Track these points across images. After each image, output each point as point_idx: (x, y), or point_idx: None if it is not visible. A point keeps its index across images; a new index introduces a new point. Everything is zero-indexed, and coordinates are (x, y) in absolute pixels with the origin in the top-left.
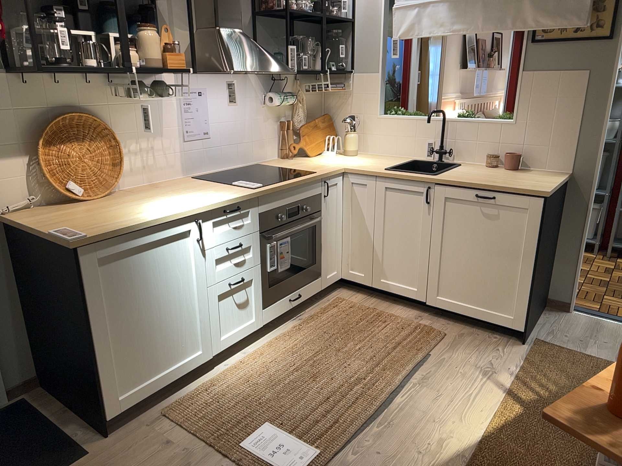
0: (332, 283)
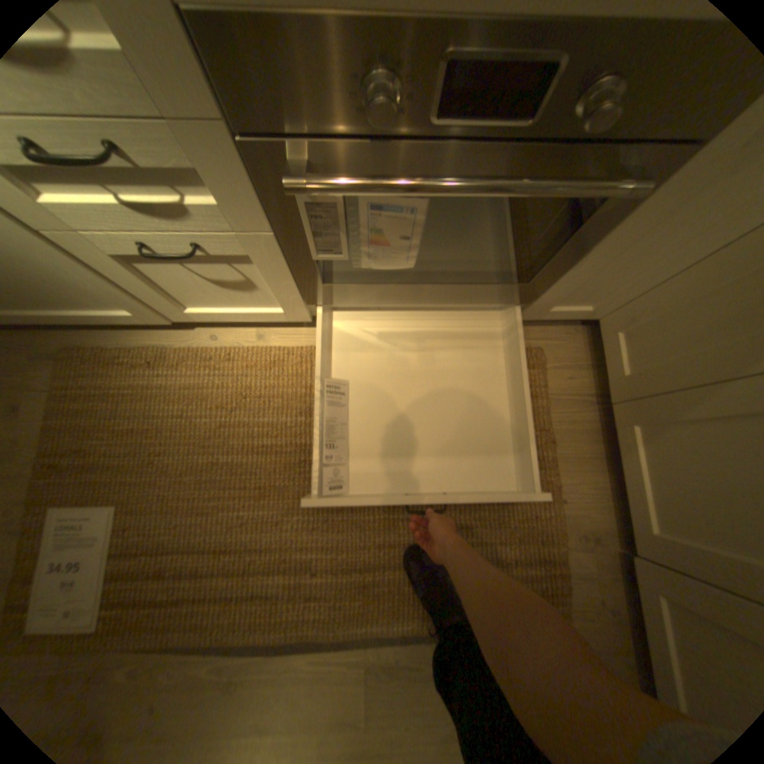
0: (556, 317)
